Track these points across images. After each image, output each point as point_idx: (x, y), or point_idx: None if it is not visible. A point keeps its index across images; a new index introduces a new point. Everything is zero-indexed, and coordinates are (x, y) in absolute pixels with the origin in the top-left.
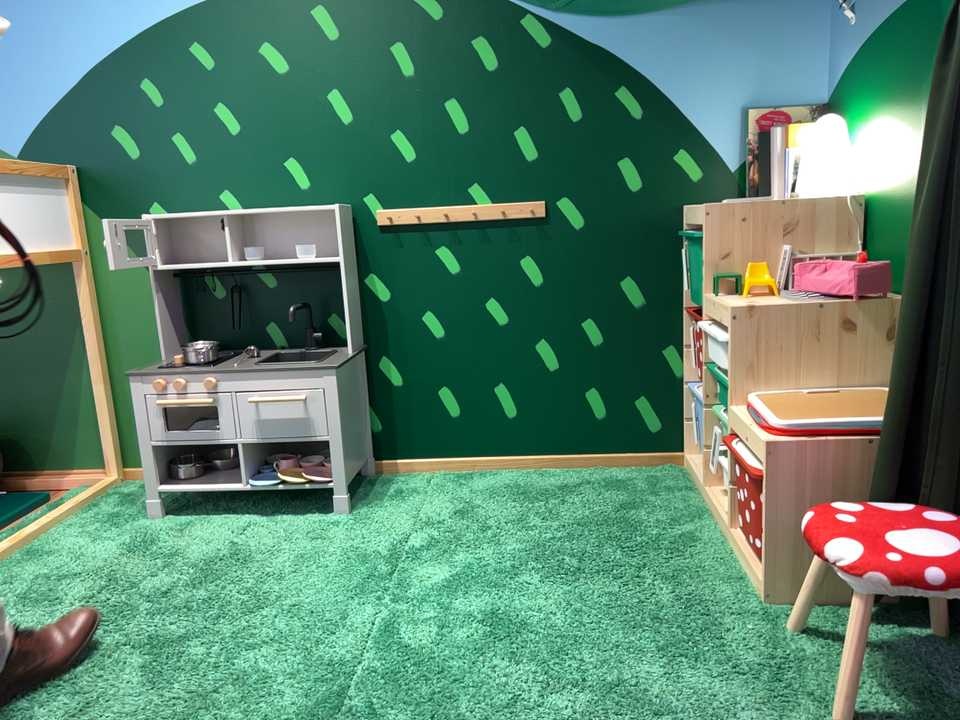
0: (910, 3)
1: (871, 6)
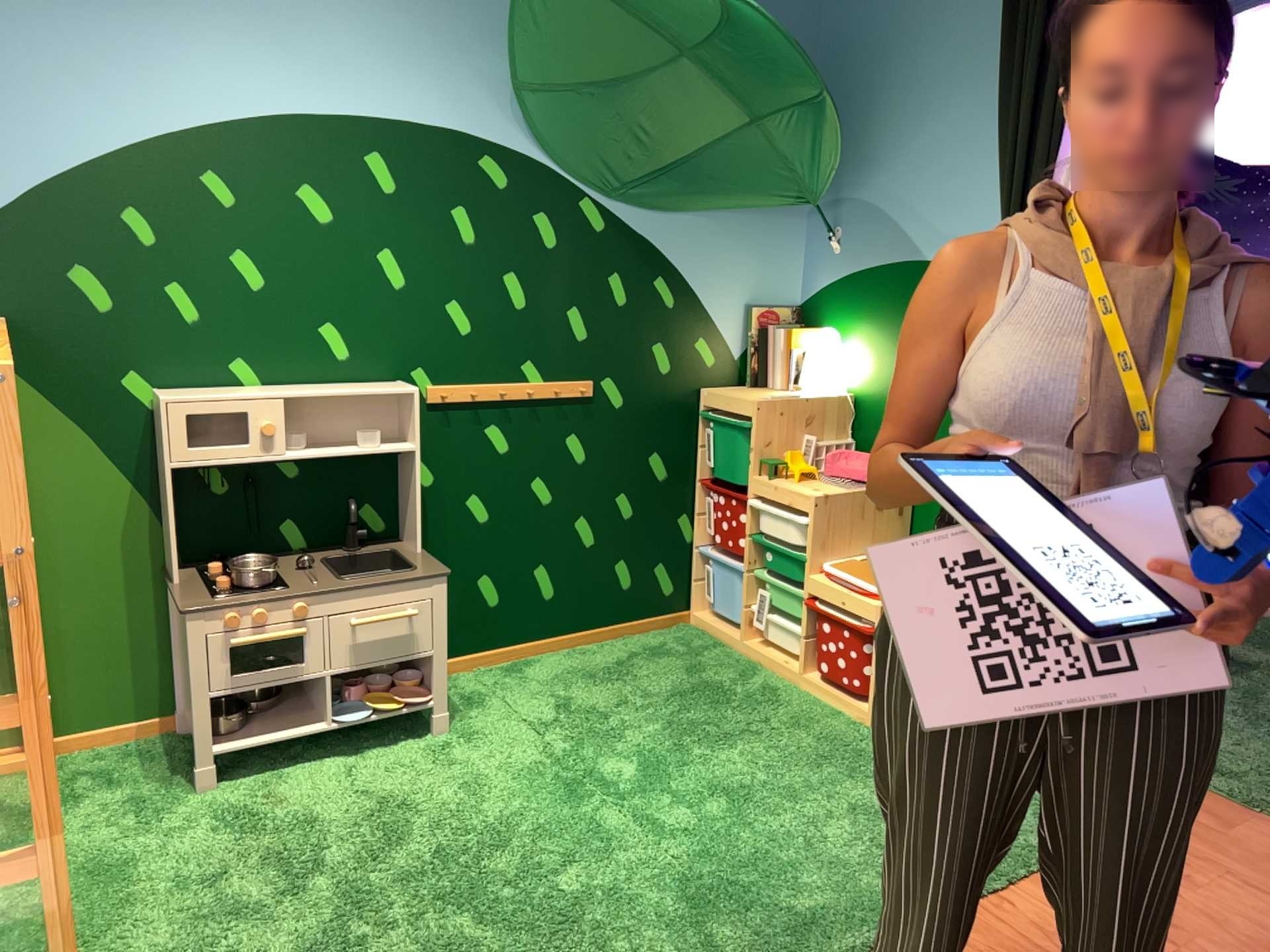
0: (900, 270)
1: (856, 253)
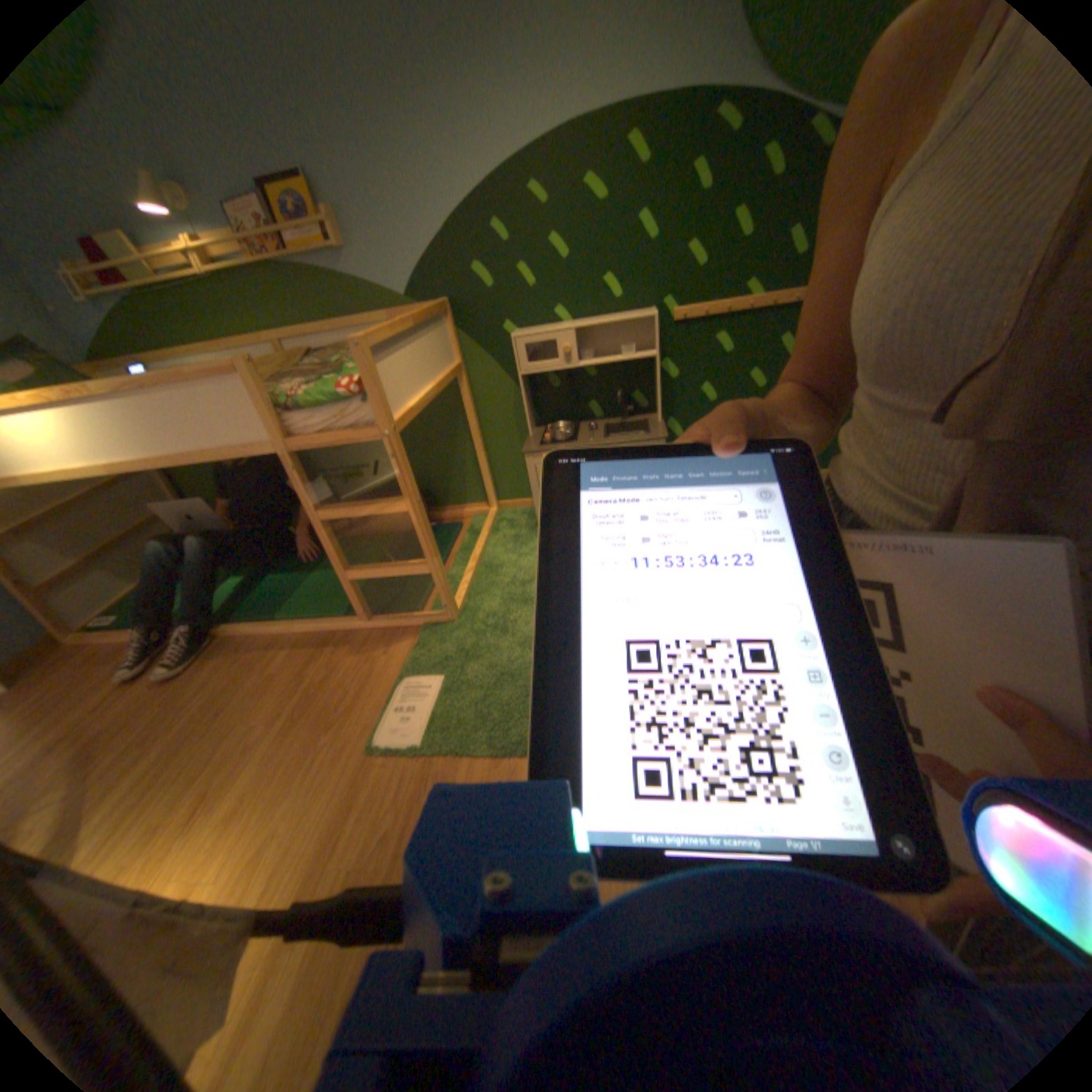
0: None
1: None
